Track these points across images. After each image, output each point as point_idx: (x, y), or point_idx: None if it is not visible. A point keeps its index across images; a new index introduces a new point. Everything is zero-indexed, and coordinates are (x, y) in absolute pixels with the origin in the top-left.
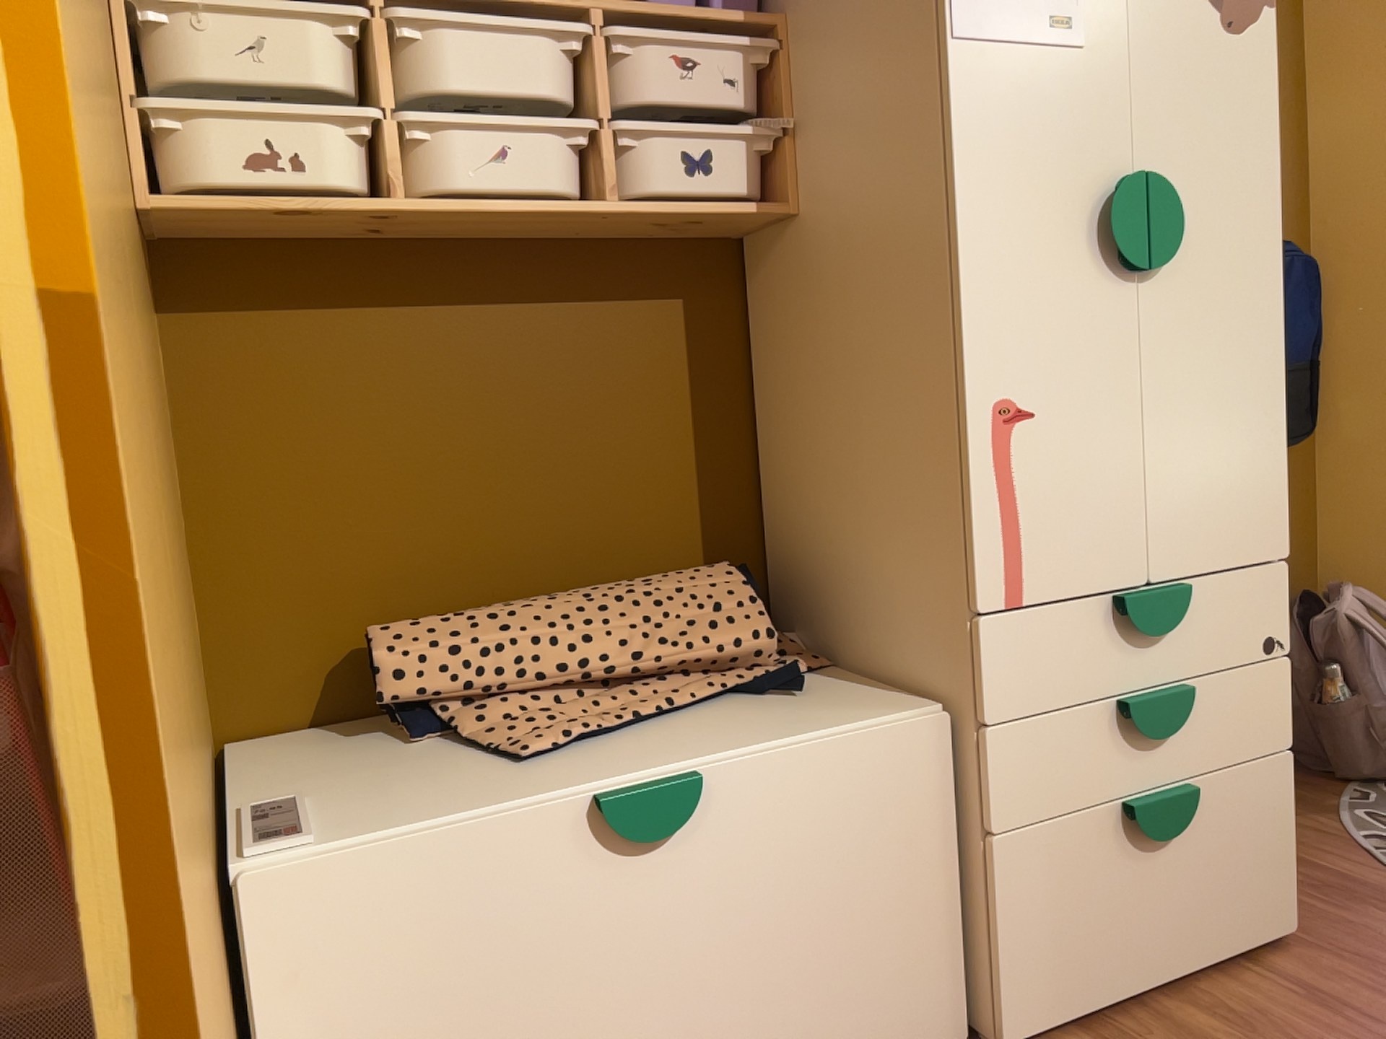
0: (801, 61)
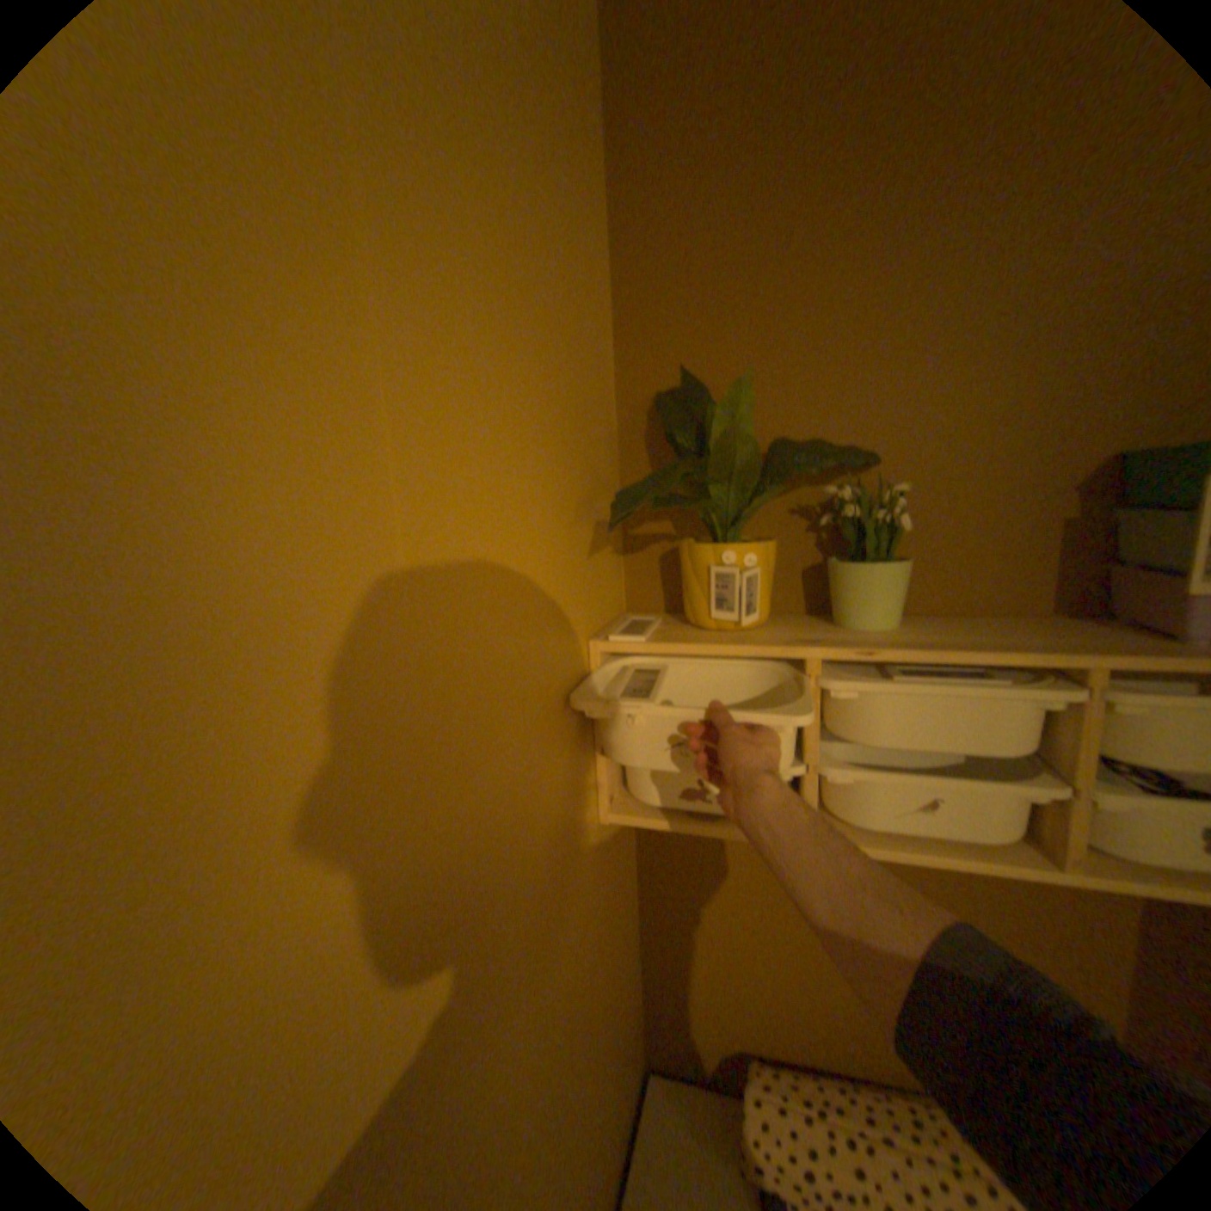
0: None
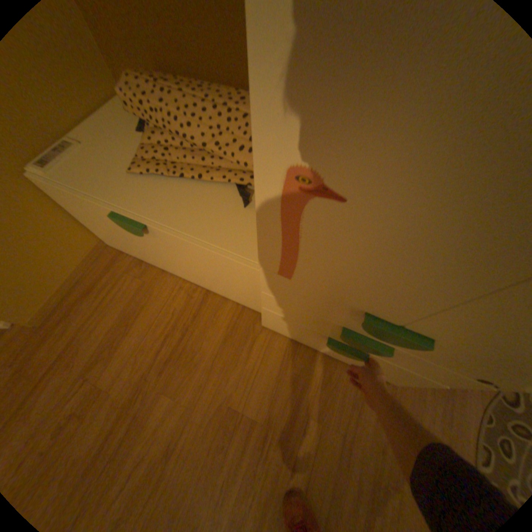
0: None
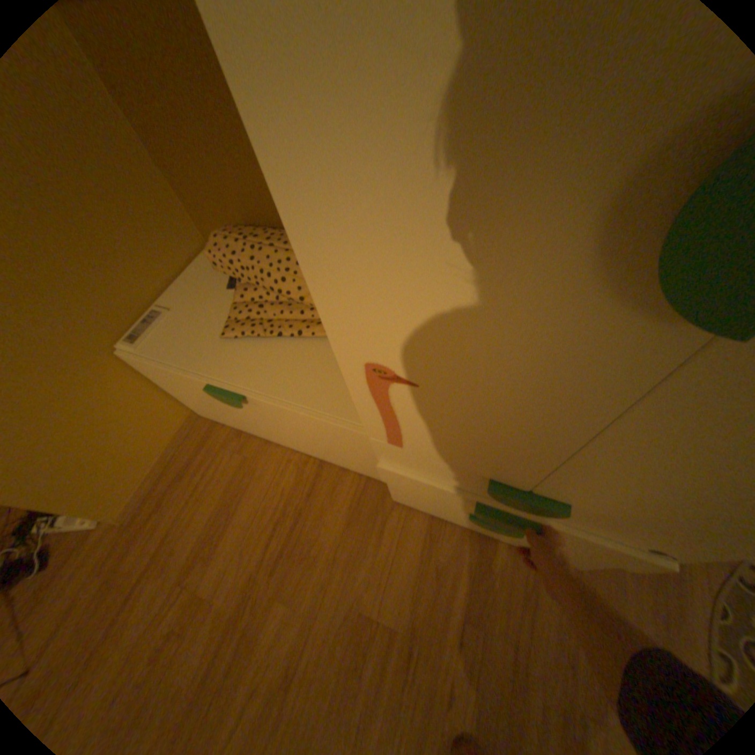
0: None
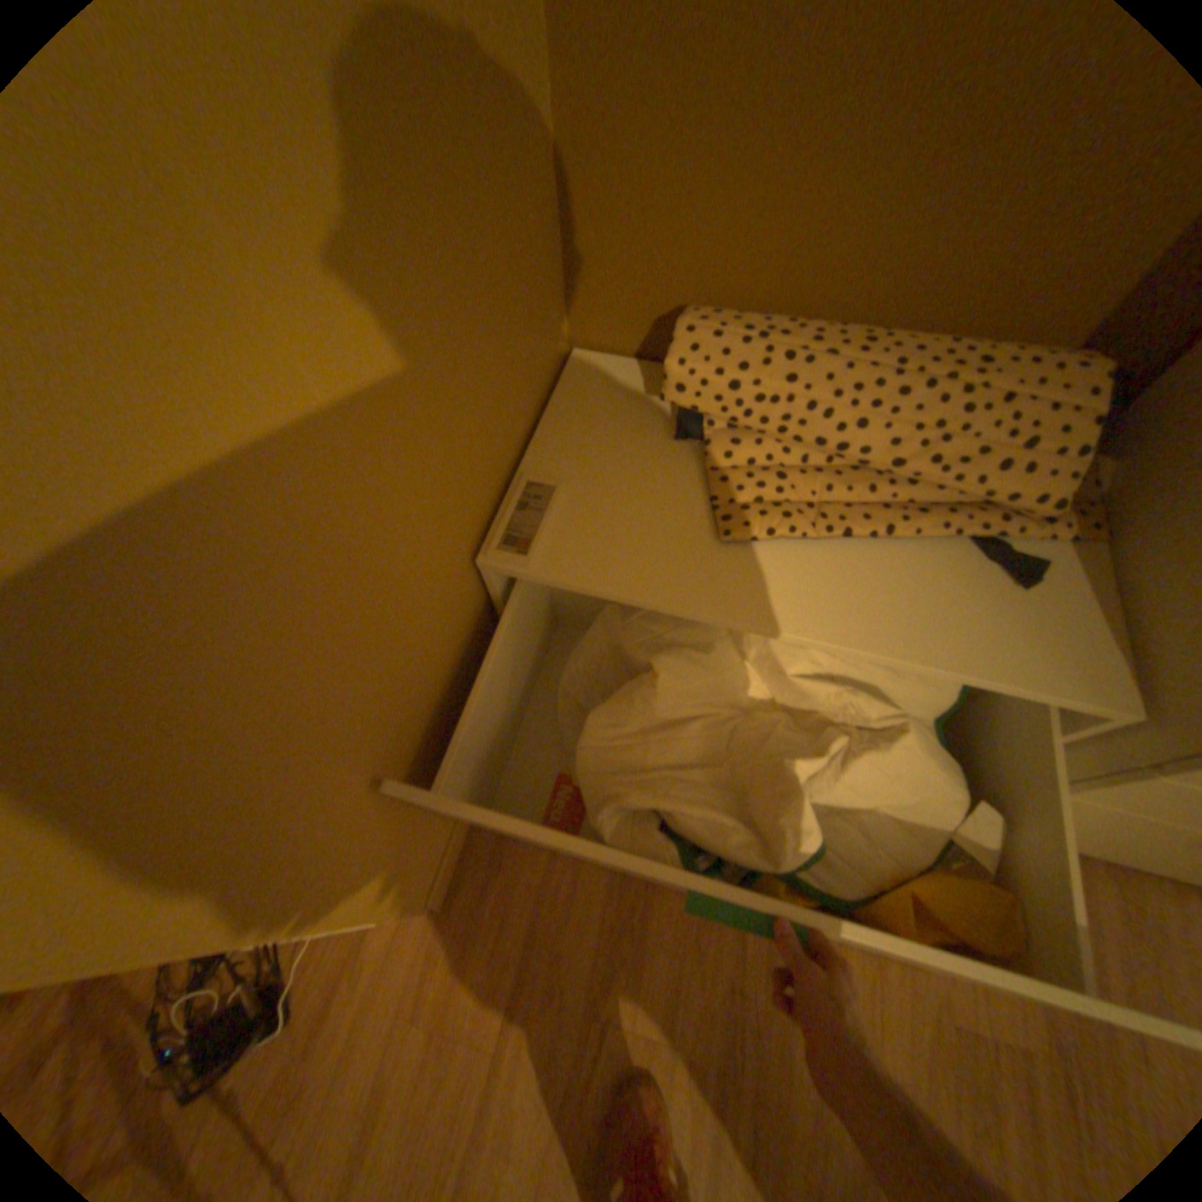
0: None
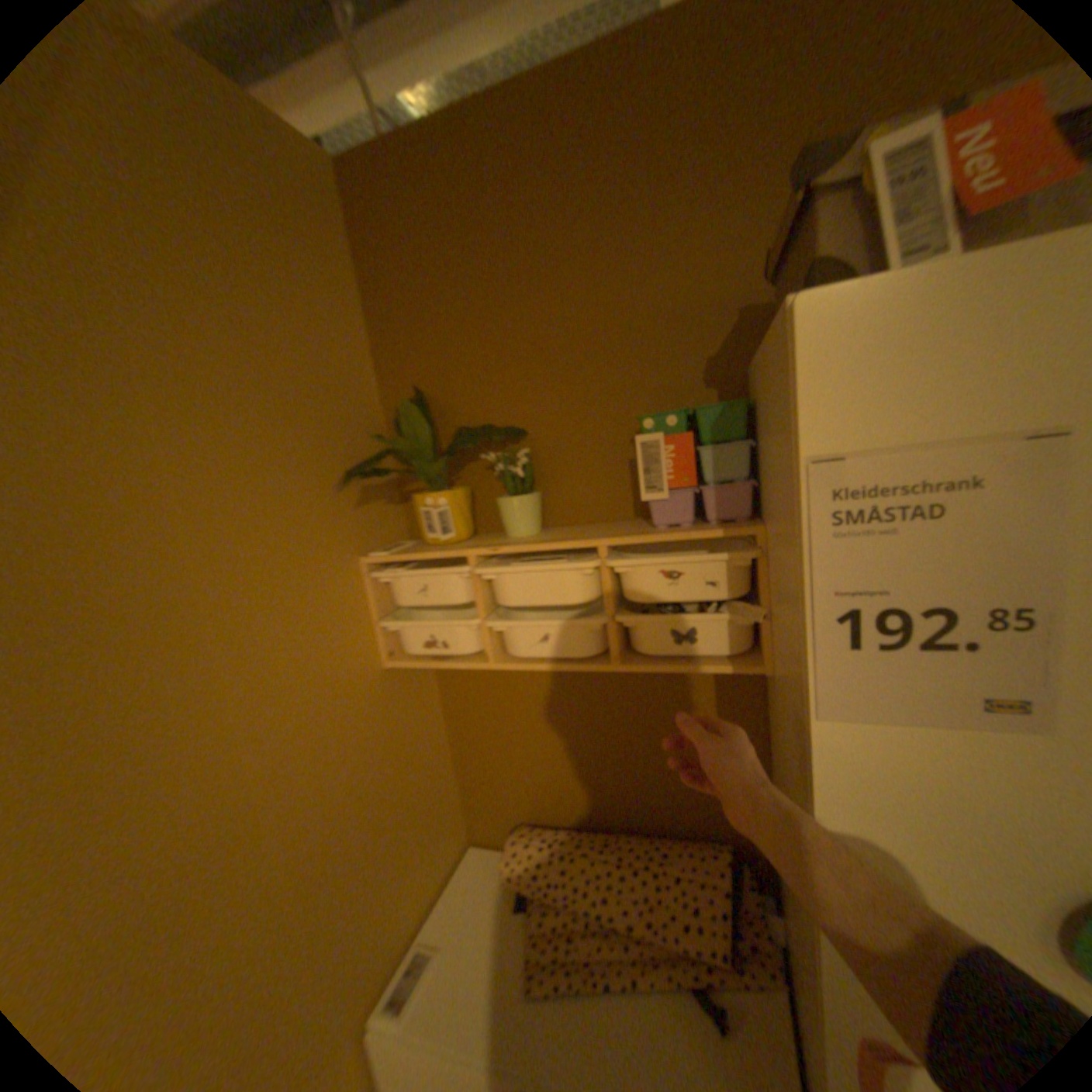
0: (772, 567)
